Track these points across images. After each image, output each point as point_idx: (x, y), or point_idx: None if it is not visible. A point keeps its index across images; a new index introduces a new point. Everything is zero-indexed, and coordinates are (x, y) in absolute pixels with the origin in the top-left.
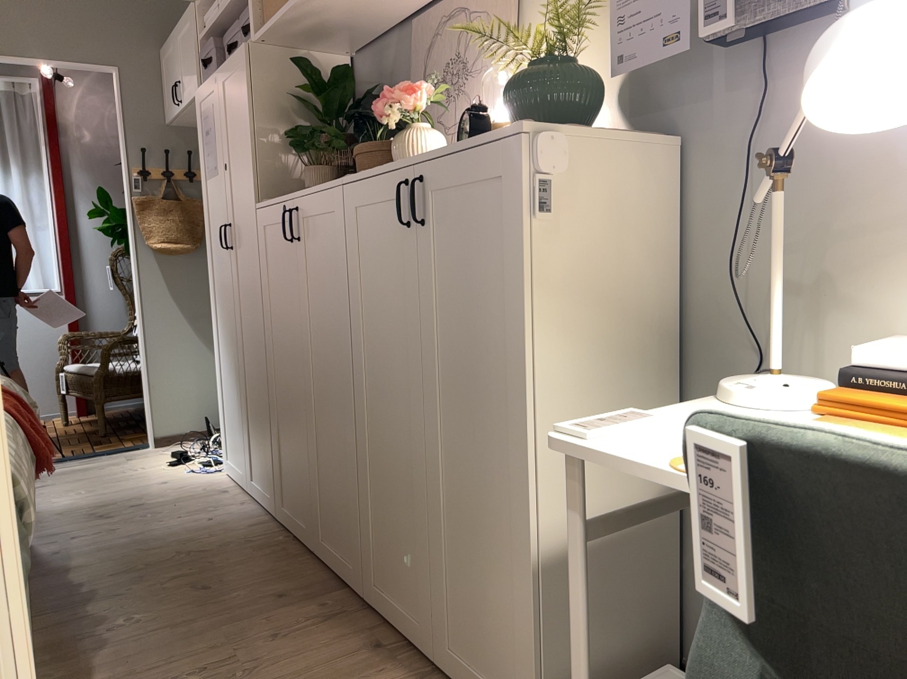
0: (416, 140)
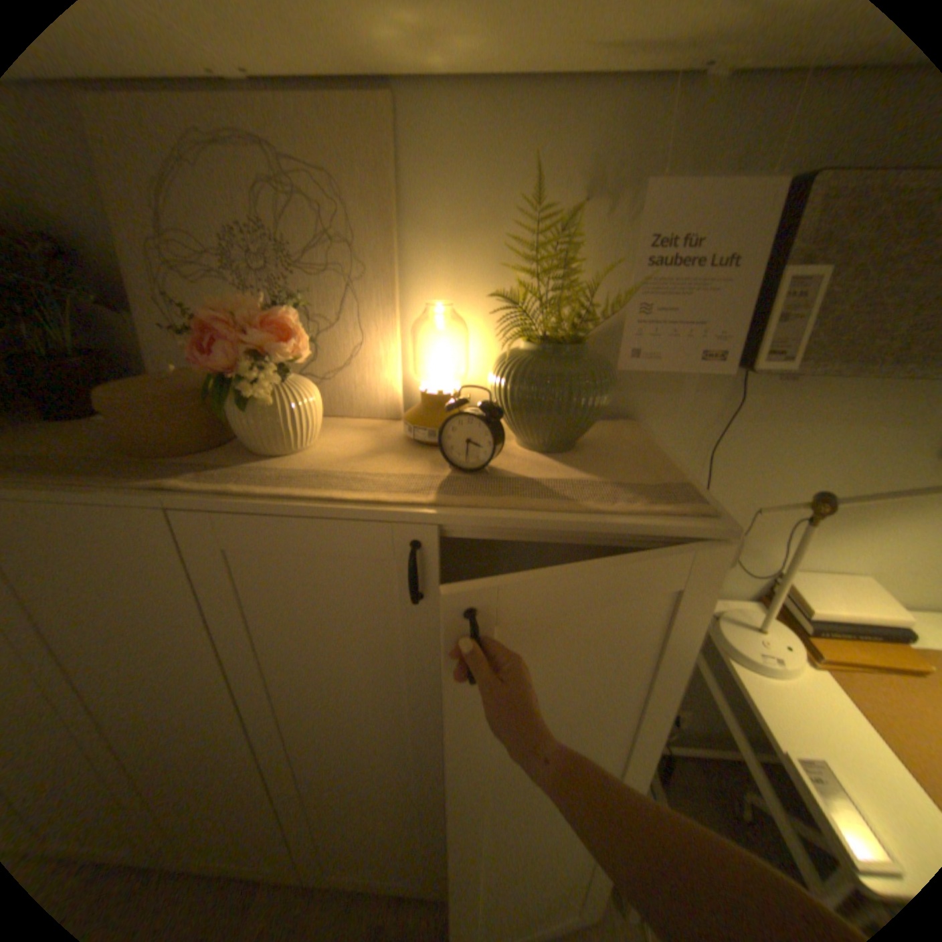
0: (296, 404)
